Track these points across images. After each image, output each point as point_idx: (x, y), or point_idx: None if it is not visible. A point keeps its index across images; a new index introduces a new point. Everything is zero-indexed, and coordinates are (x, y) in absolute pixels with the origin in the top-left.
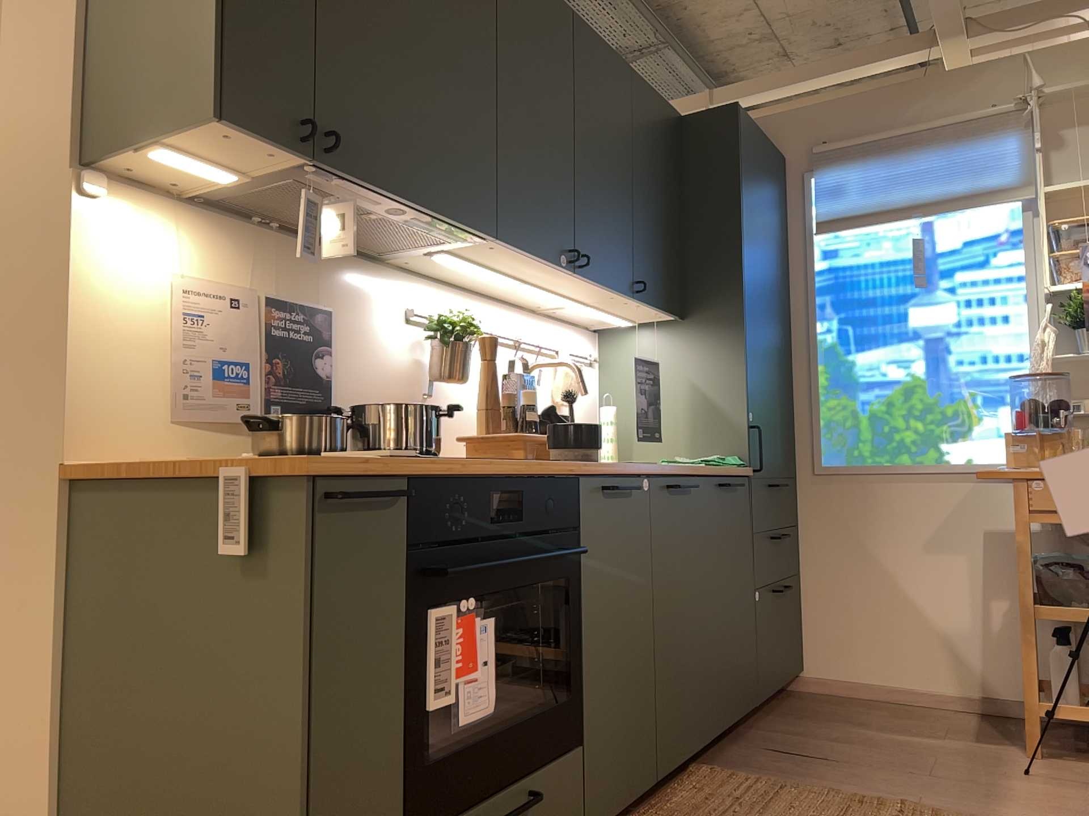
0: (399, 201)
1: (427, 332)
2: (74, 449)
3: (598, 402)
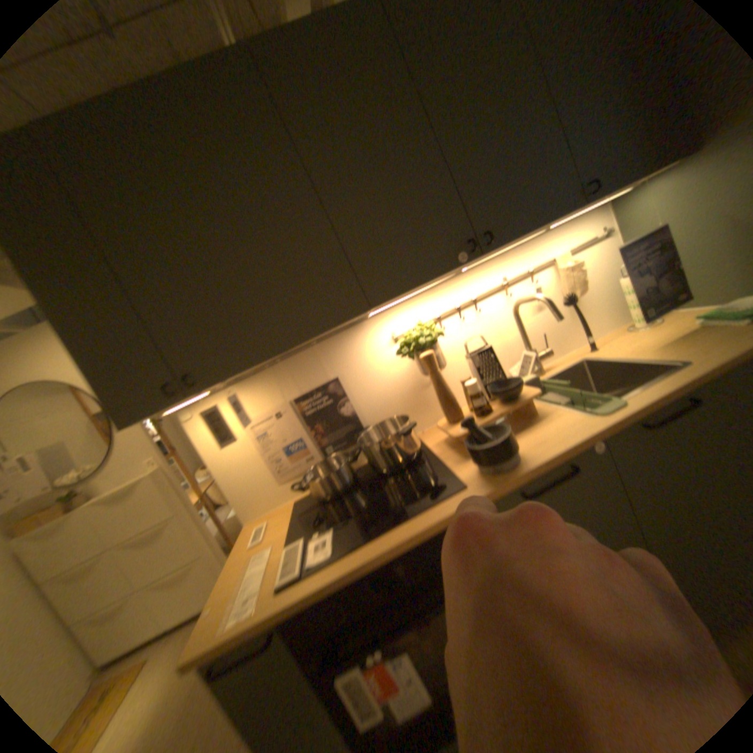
0: (272, 356)
1: (401, 351)
2: (244, 517)
3: (620, 267)
